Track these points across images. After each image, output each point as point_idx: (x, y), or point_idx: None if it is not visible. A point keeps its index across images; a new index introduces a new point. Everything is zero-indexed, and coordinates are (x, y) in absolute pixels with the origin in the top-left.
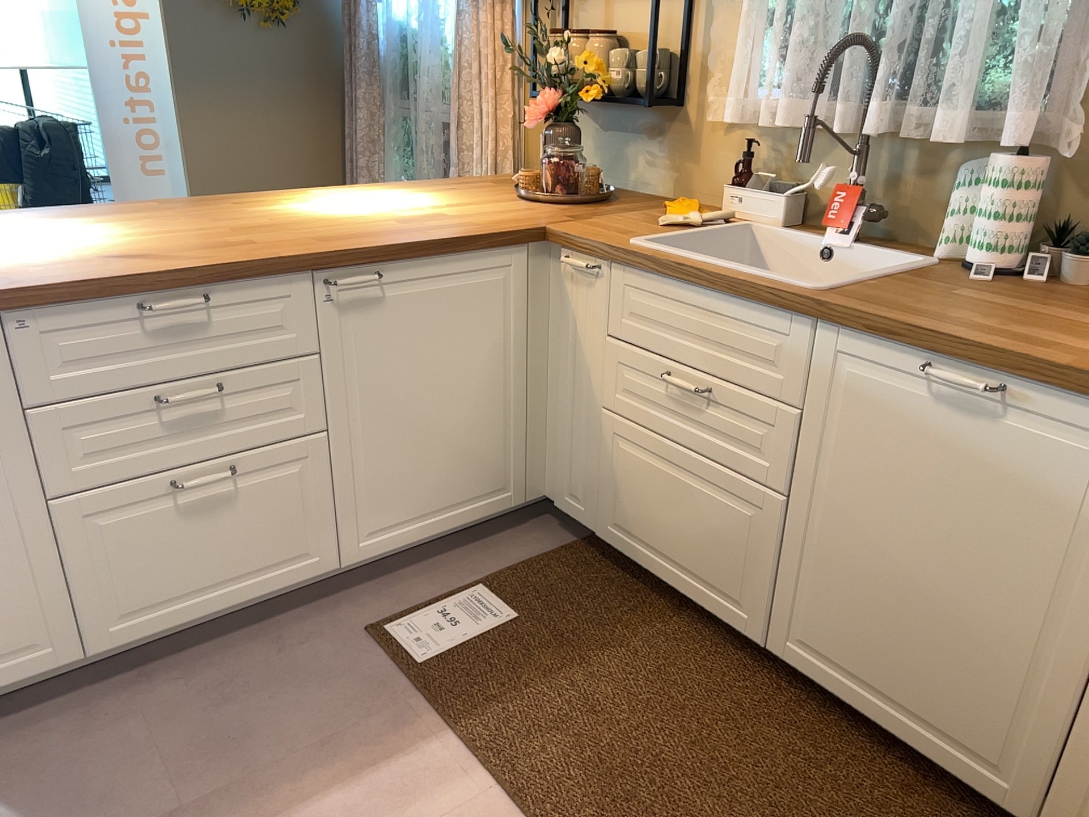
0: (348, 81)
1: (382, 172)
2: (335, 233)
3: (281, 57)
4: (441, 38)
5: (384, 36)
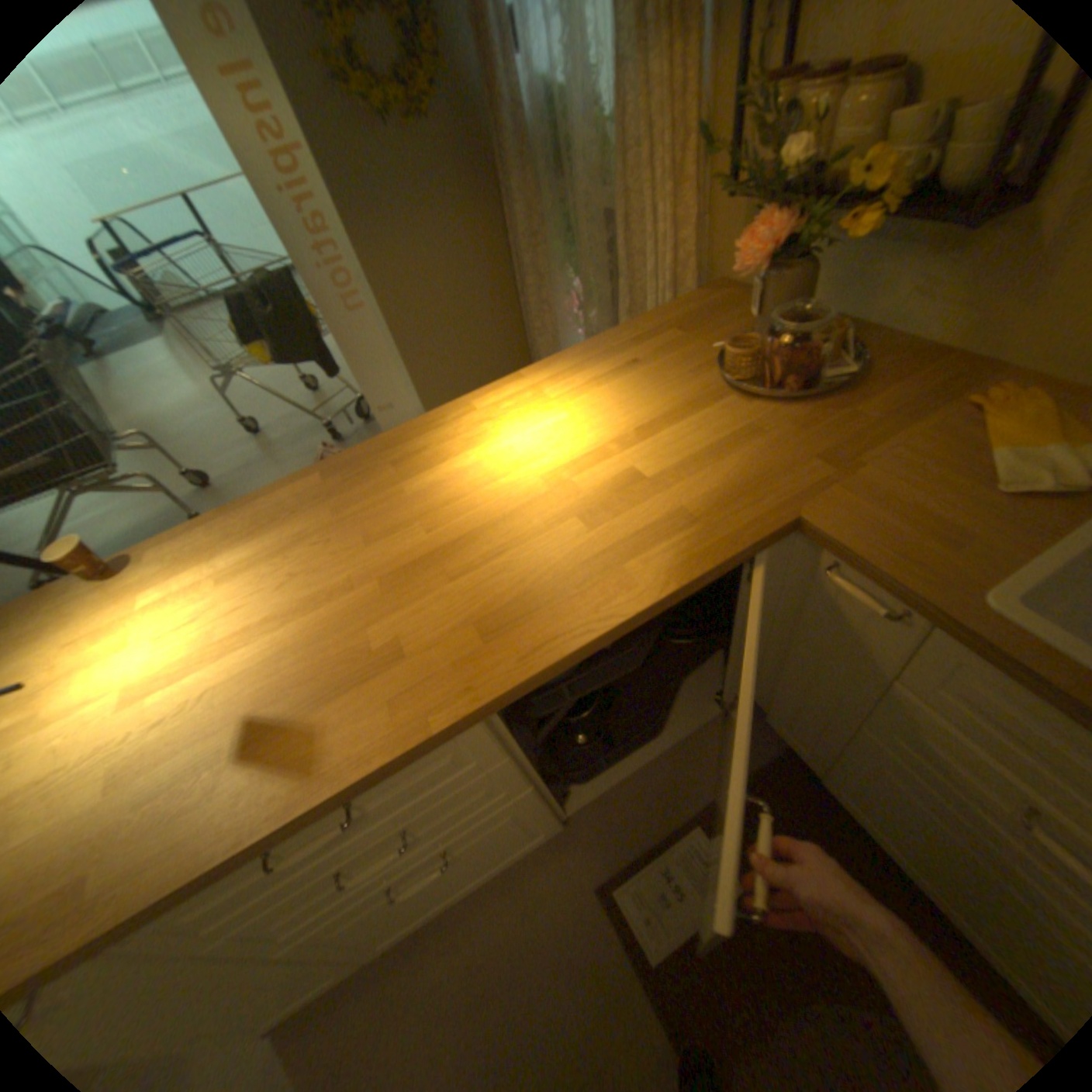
0: (497, 165)
1: (544, 266)
2: (501, 591)
3: (426, 153)
4: (591, 92)
5: (525, 96)
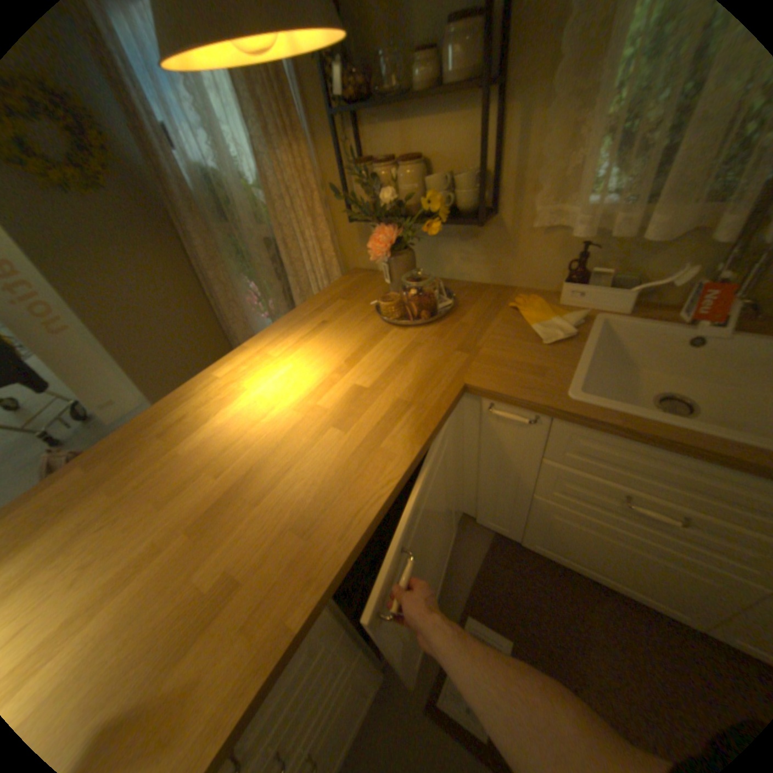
0: (174, 216)
1: (228, 277)
2: (302, 496)
3: (111, 211)
4: (240, 171)
5: (187, 174)
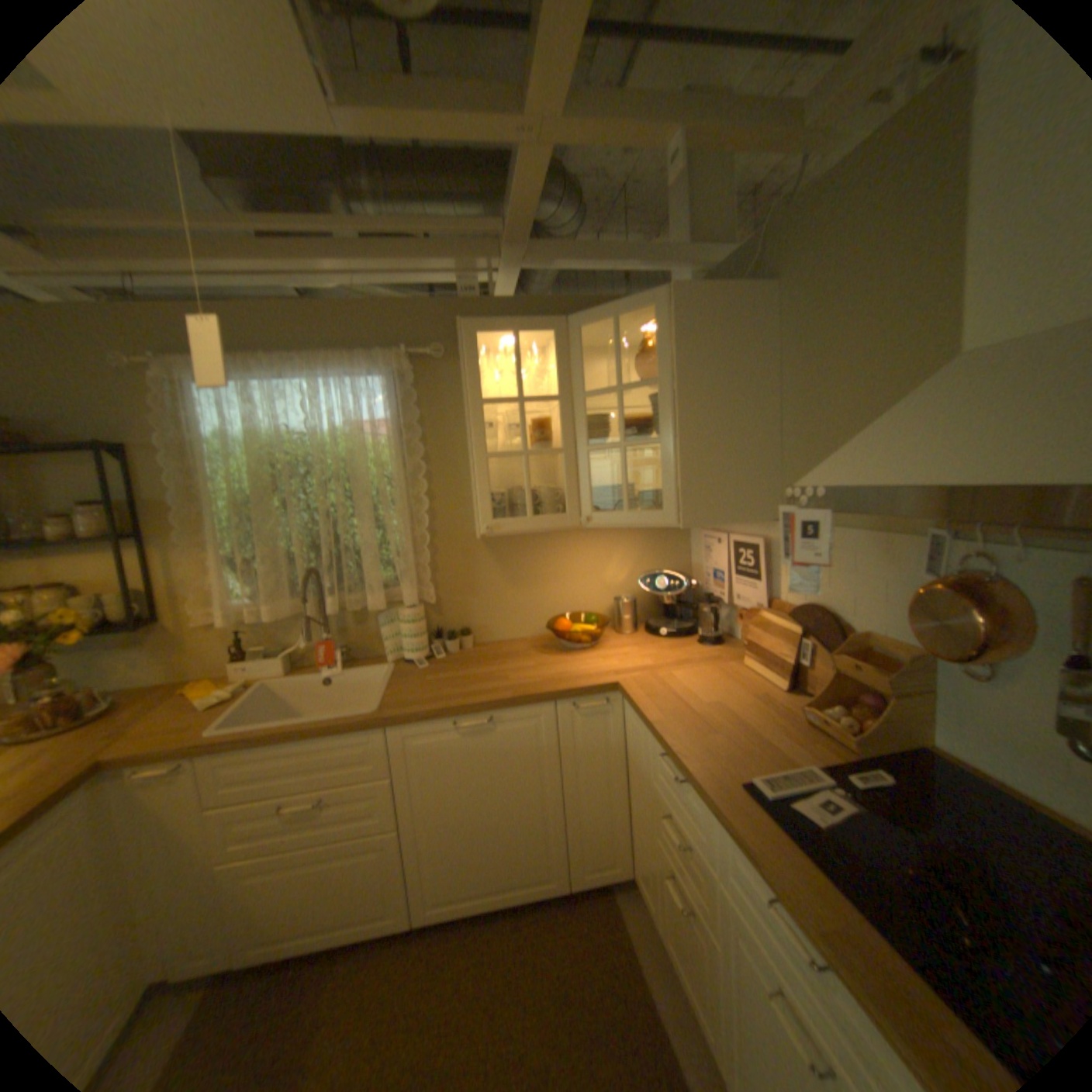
0: None
1: None
2: None
3: None
4: None
5: None
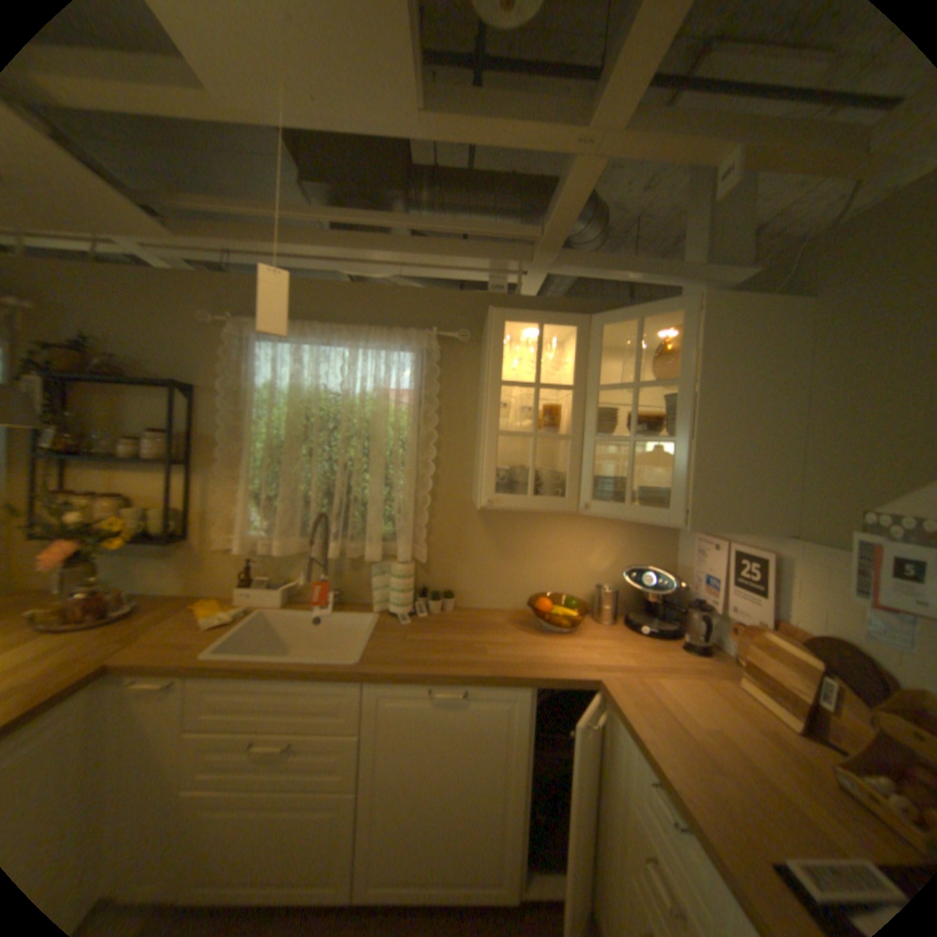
0: None
1: None
2: None
3: None
4: None
5: None
